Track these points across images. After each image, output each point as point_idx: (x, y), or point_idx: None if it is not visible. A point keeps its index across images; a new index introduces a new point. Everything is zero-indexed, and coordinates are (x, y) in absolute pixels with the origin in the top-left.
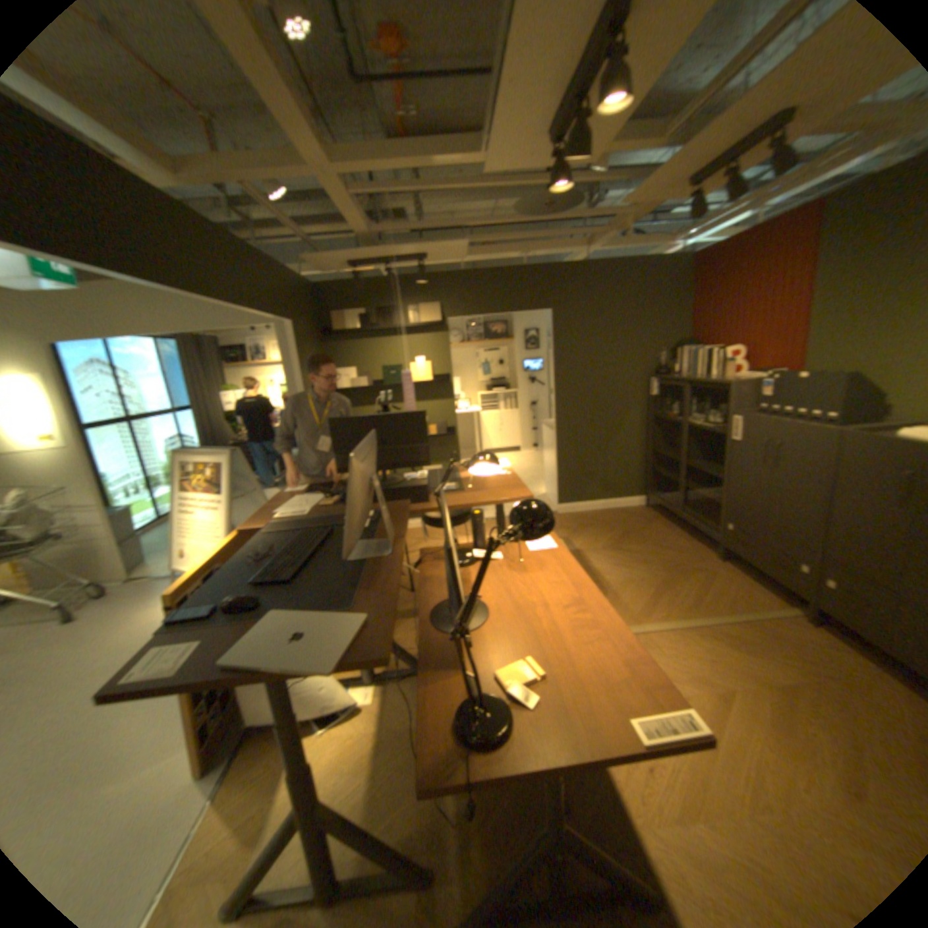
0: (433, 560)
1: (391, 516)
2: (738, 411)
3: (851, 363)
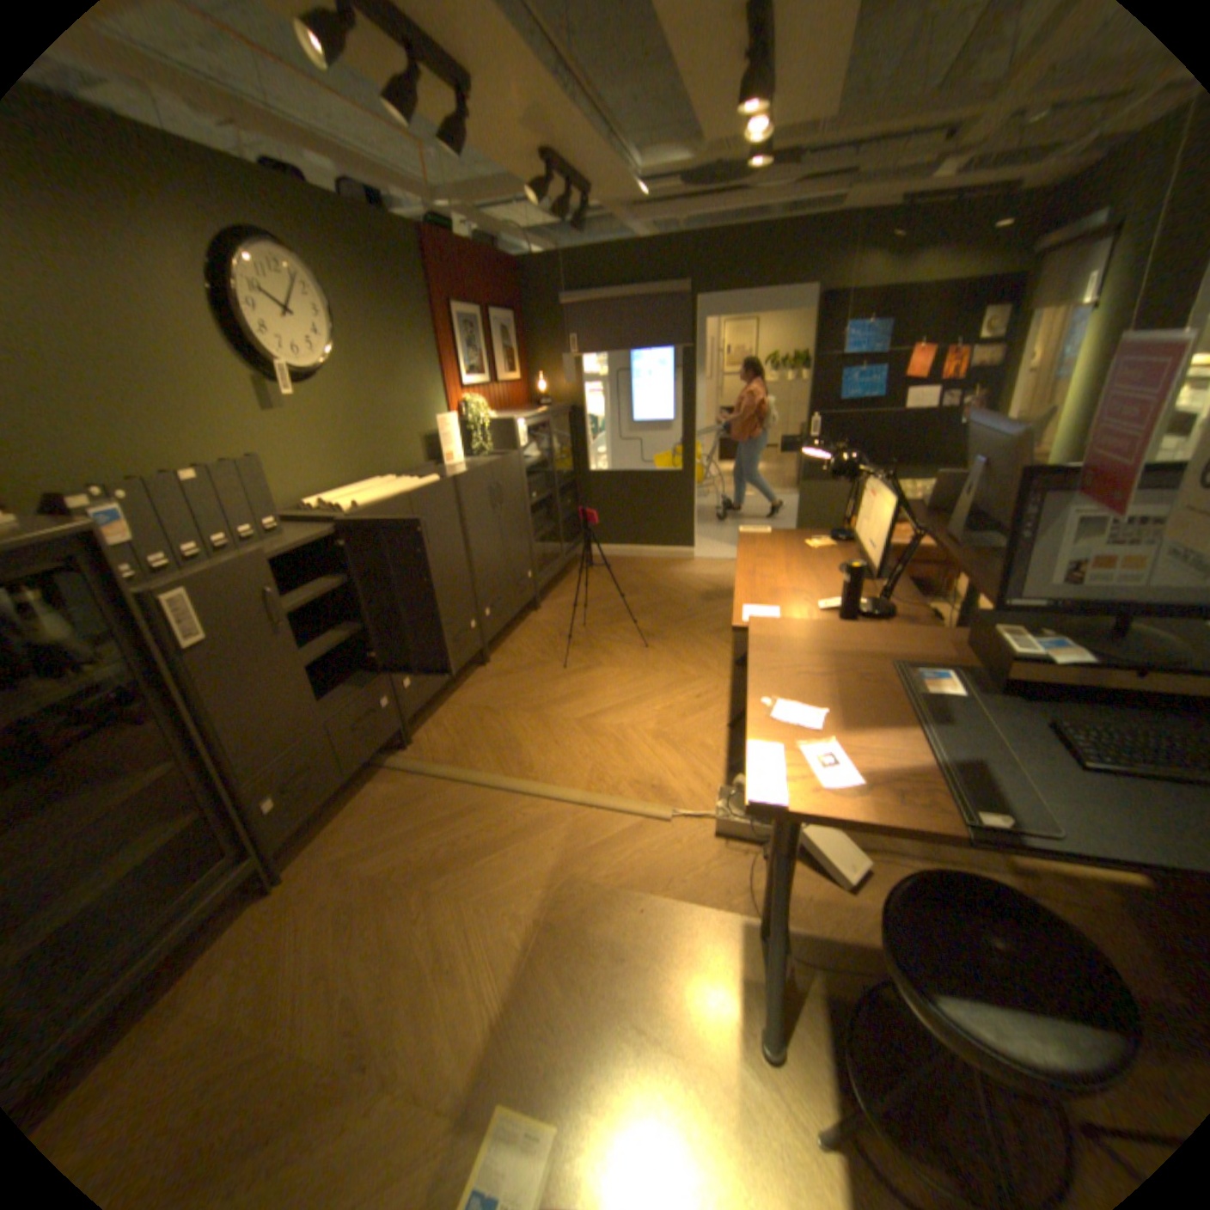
0: (918, 621)
1: (1005, 579)
2: (142, 590)
3: (113, 464)
